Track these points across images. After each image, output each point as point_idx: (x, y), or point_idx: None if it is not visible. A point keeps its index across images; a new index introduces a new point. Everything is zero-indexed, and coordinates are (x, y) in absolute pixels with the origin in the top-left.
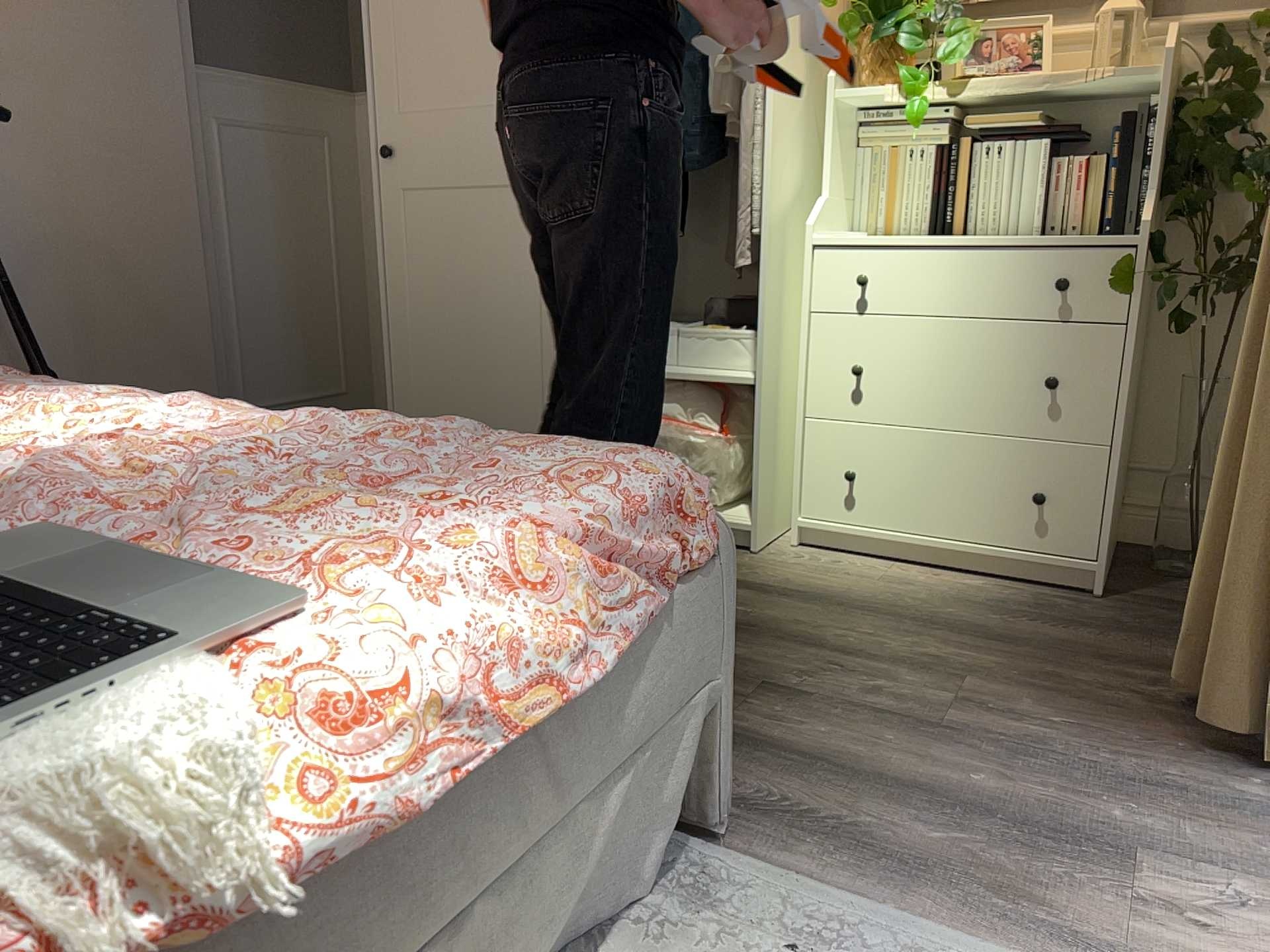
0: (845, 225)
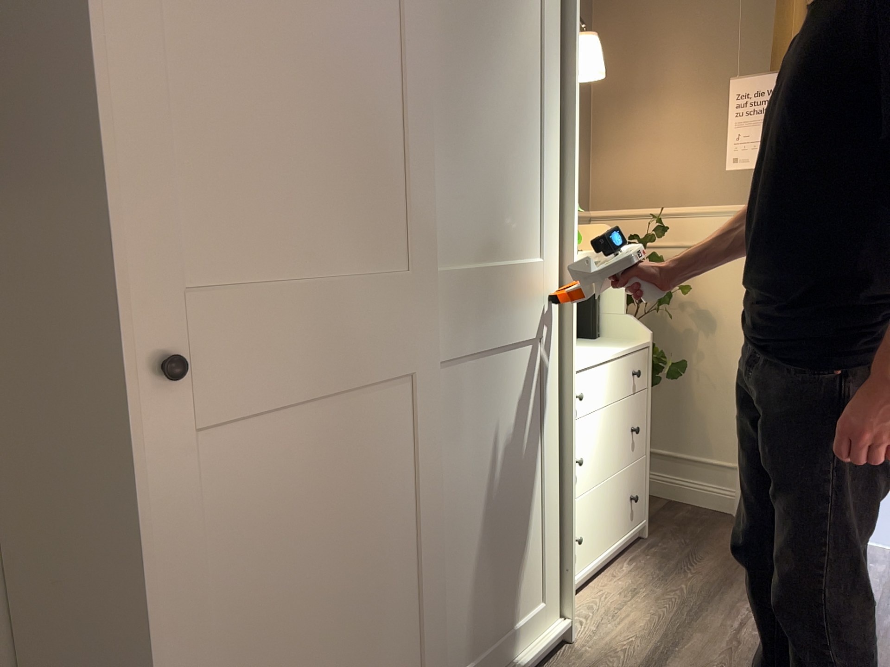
0: None
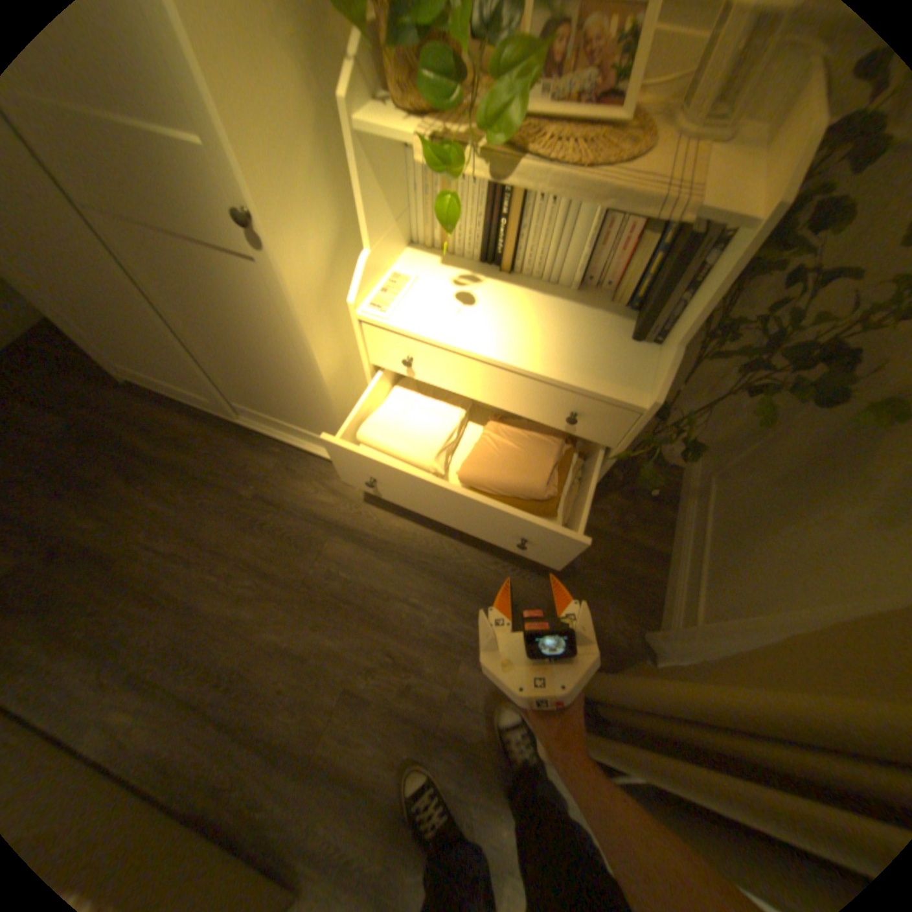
0: (401, 244)
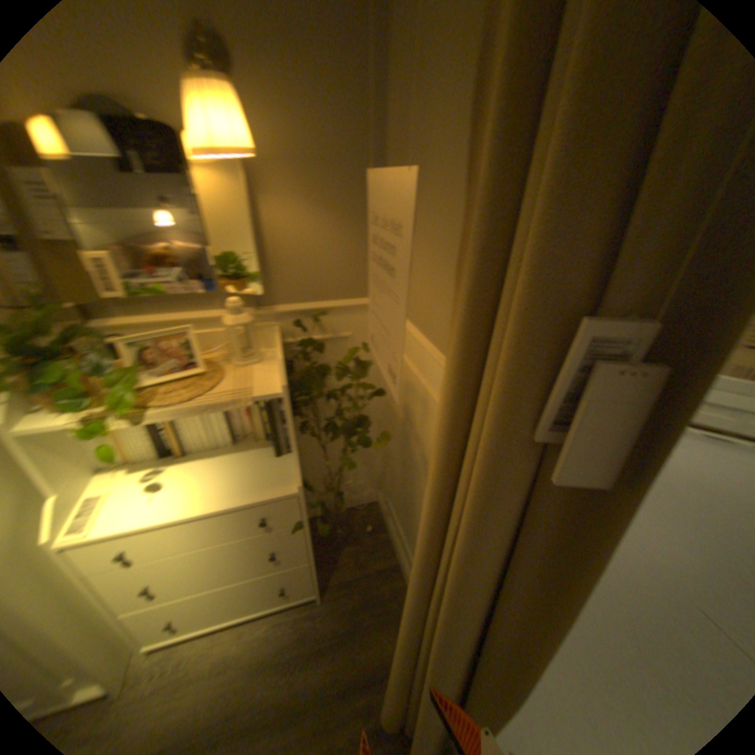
0: (81, 478)
